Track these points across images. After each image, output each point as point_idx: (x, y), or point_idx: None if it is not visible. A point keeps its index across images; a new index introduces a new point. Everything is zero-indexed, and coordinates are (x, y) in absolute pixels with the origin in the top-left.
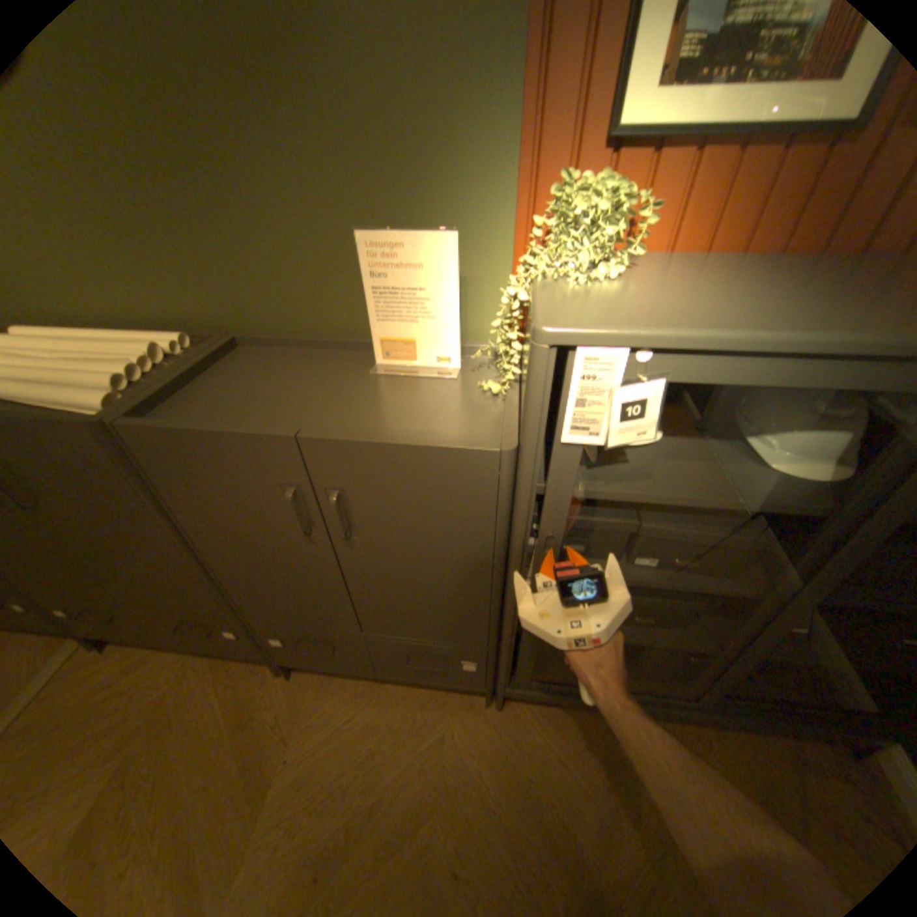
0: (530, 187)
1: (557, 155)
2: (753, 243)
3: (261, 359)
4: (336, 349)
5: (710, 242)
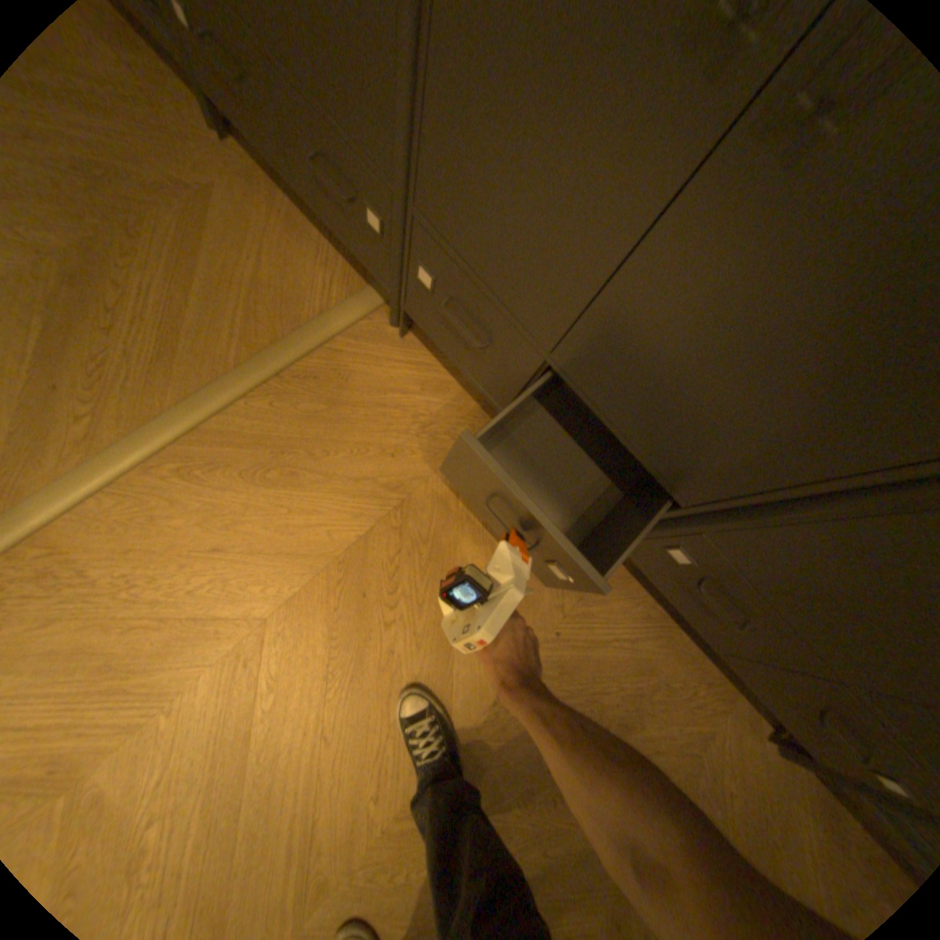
0: None
1: None
2: None
3: None
4: None
5: None
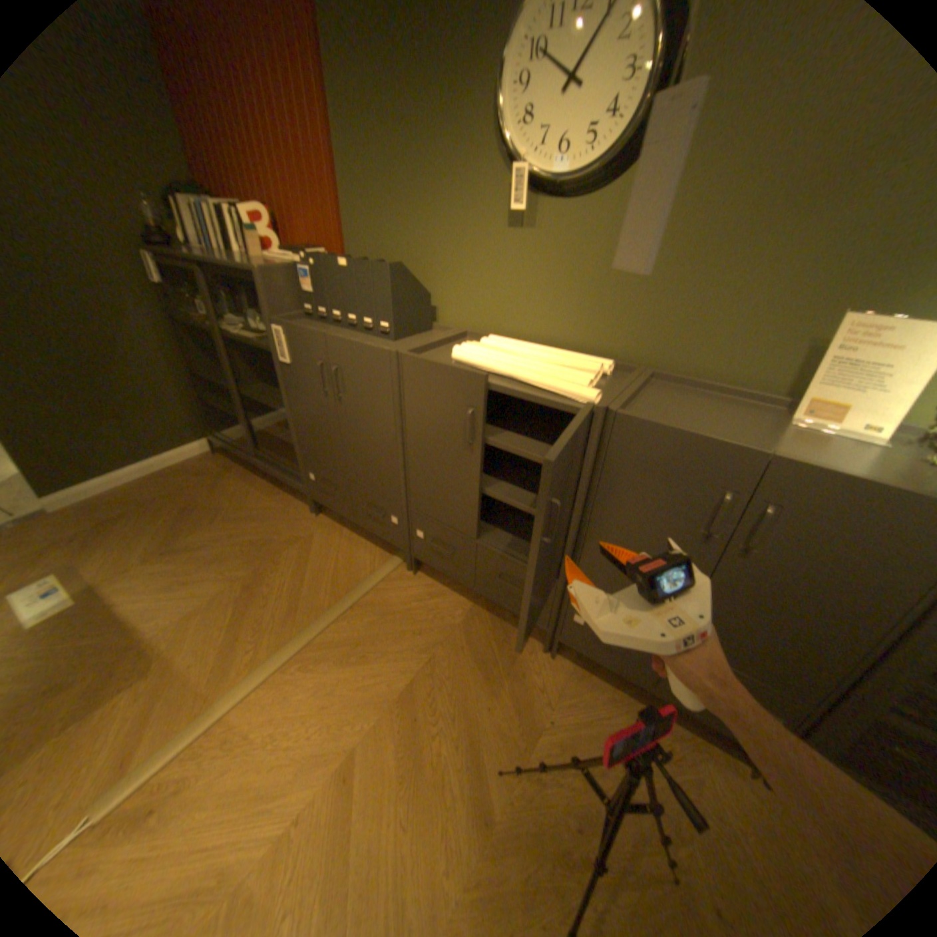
0: None
1: None
2: None
3: (680, 392)
4: (748, 398)
5: None
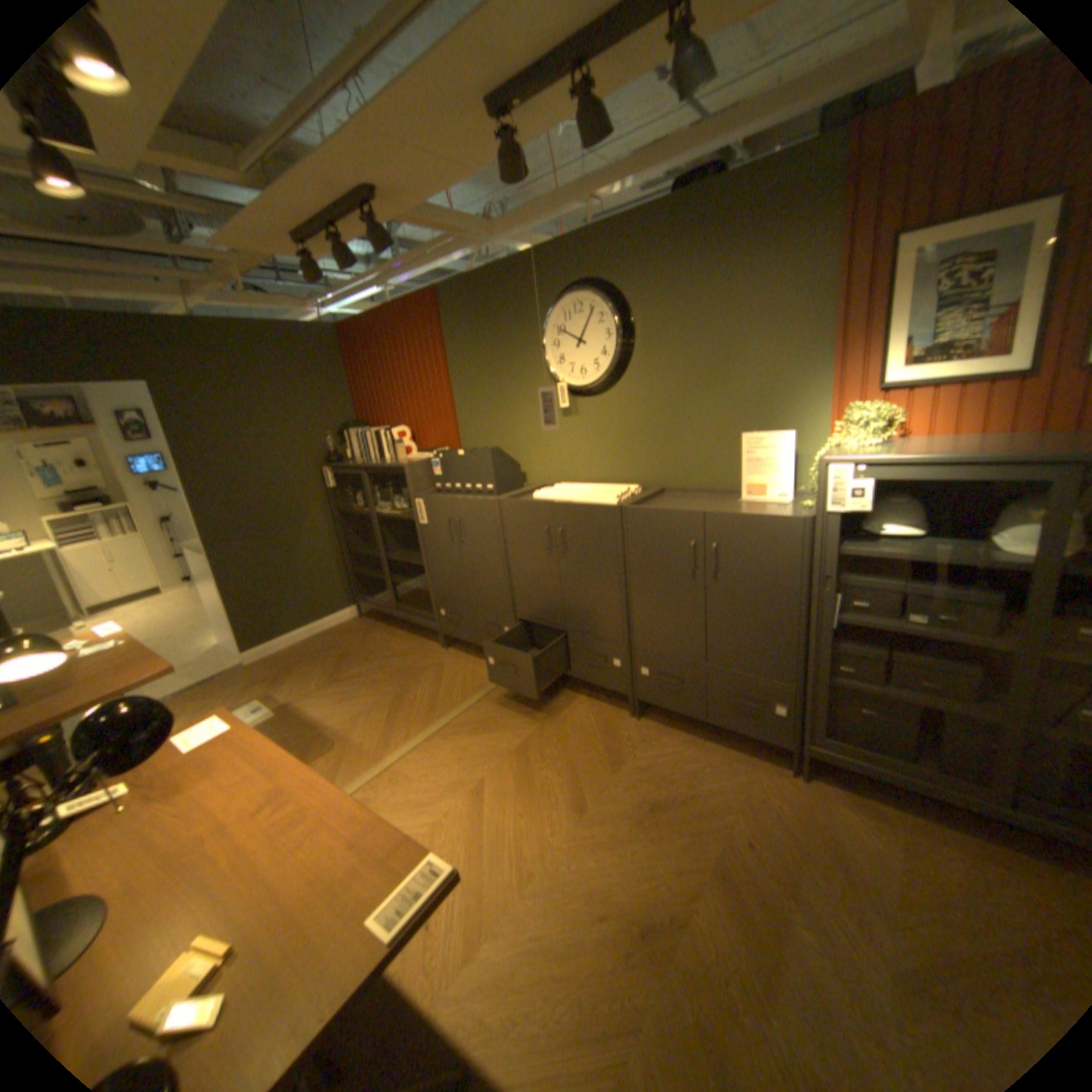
0: (839, 411)
1: (853, 397)
2: (989, 430)
3: (678, 498)
4: (719, 494)
5: (958, 431)
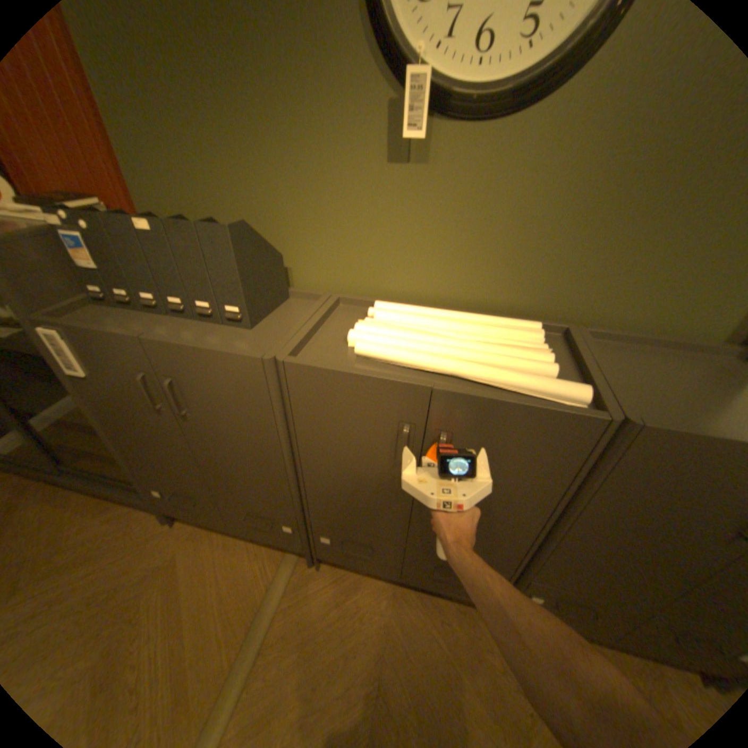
0: None
1: None
2: None
3: (627, 353)
4: (696, 351)
5: None
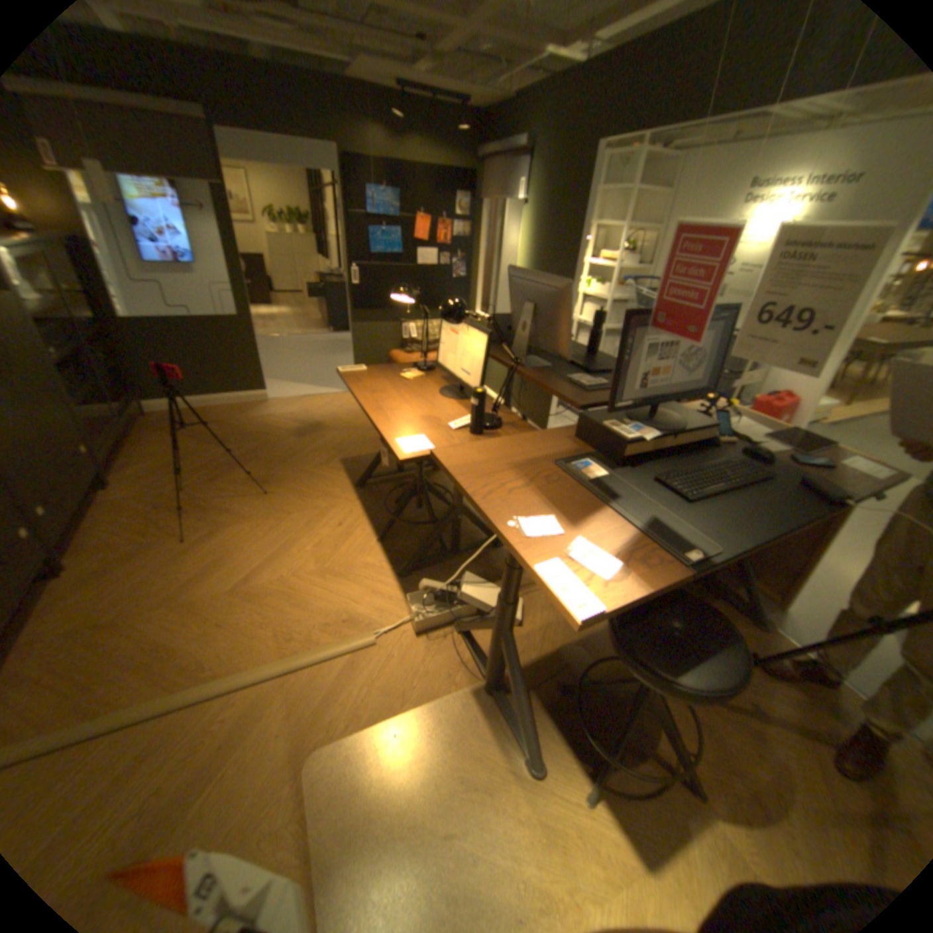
0: None
1: None
2: None
3: None
4: None
5: None
